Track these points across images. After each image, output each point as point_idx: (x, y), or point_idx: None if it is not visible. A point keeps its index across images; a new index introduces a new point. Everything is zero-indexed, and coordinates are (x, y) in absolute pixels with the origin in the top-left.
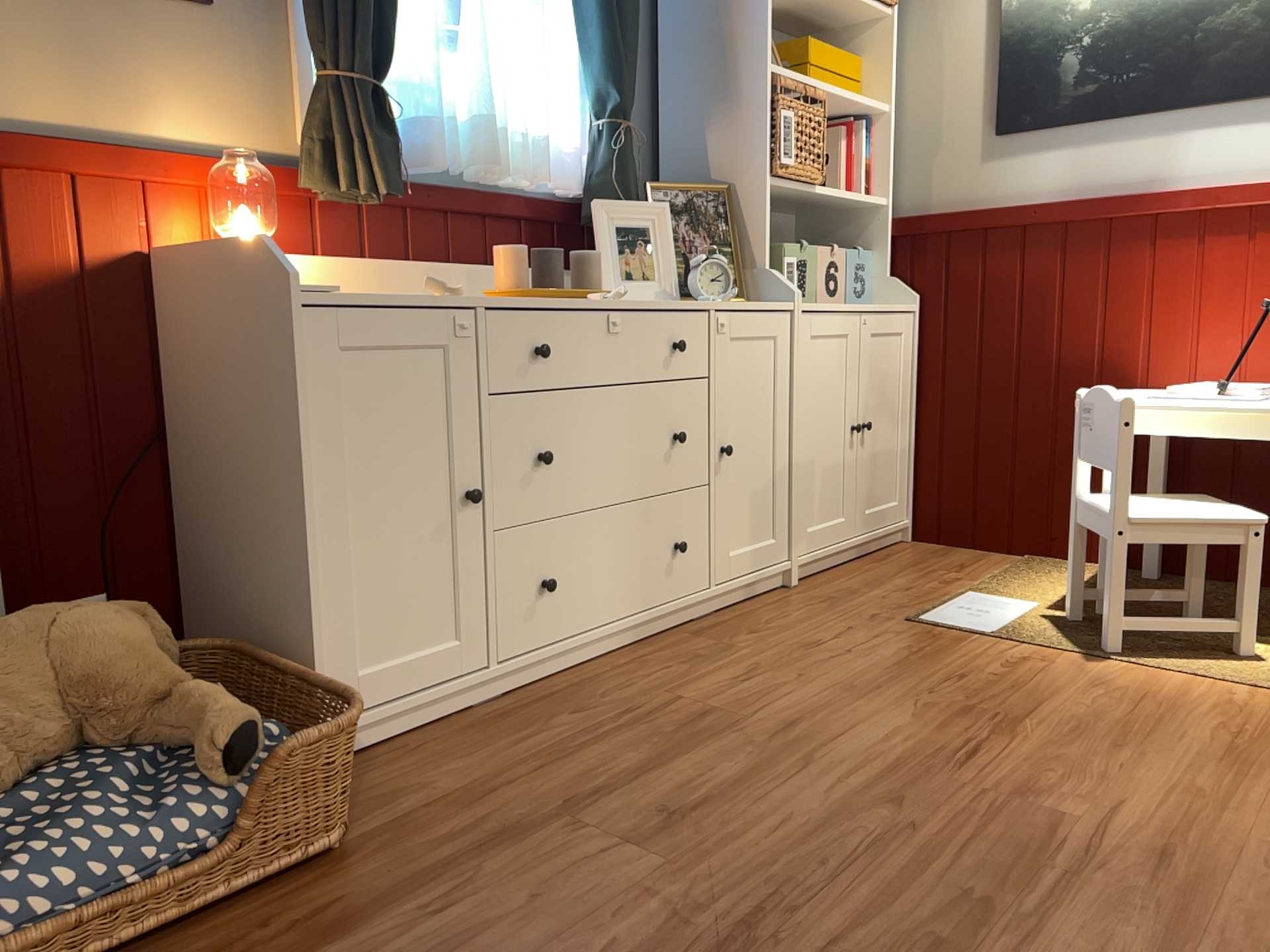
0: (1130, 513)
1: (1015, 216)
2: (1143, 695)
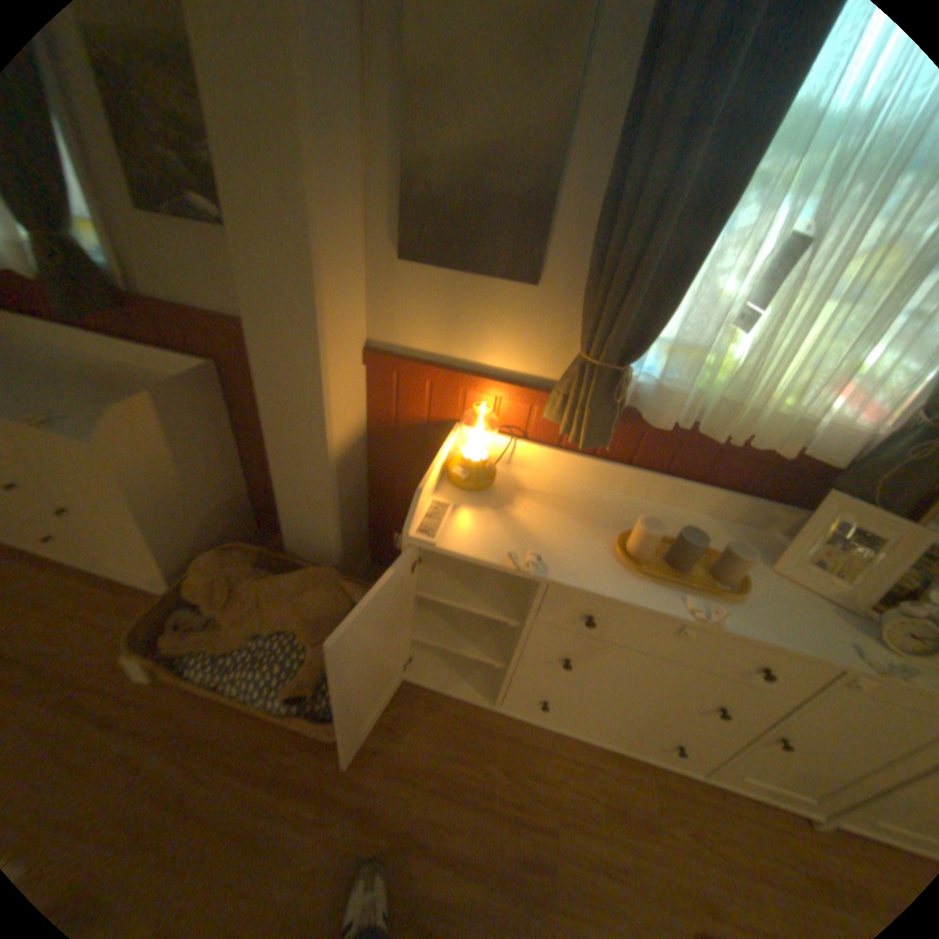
0: None
1: None
2: None
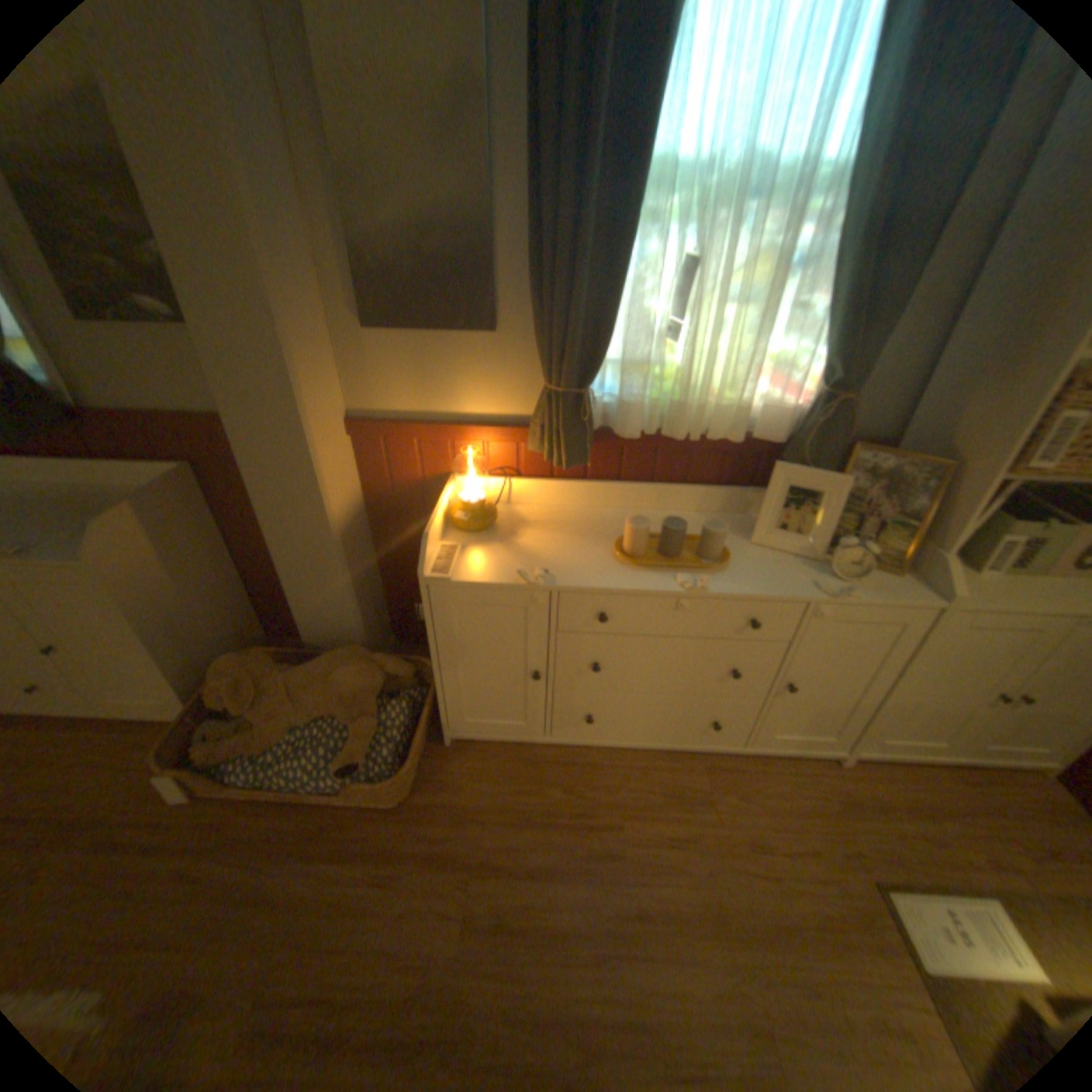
0: None
1: None
2: None
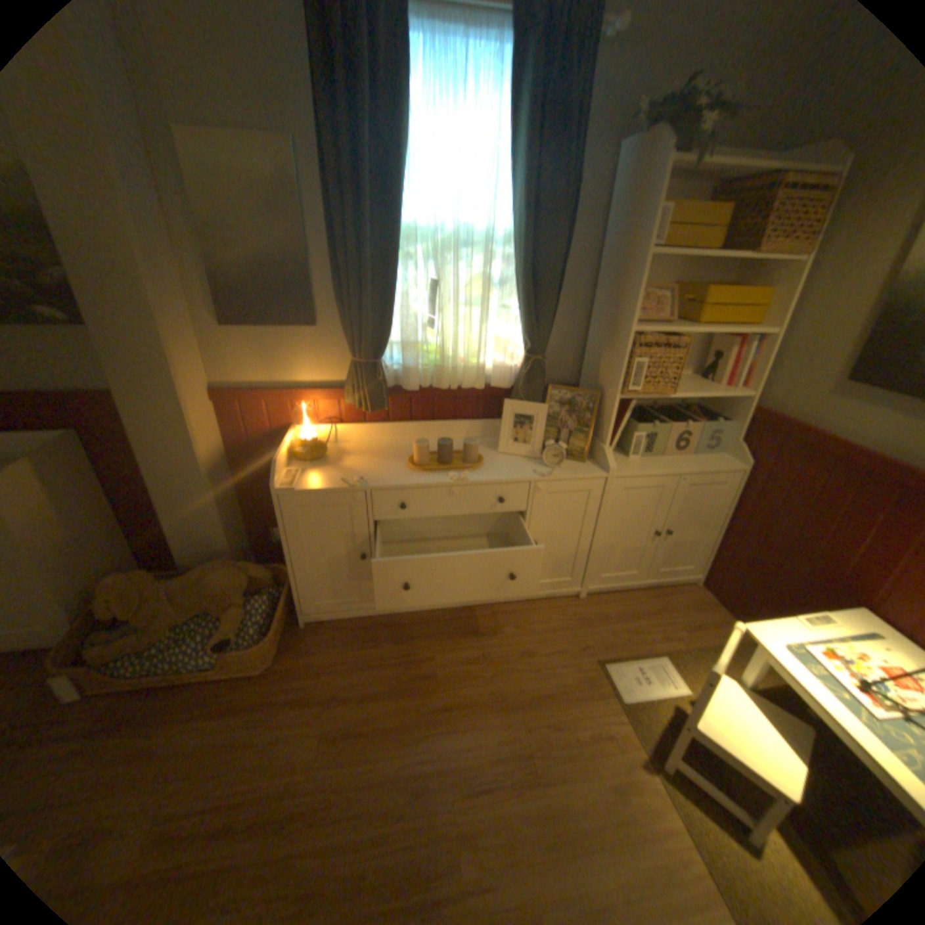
0: (706, 725)
1: (835, 447)
2: (629, 825)
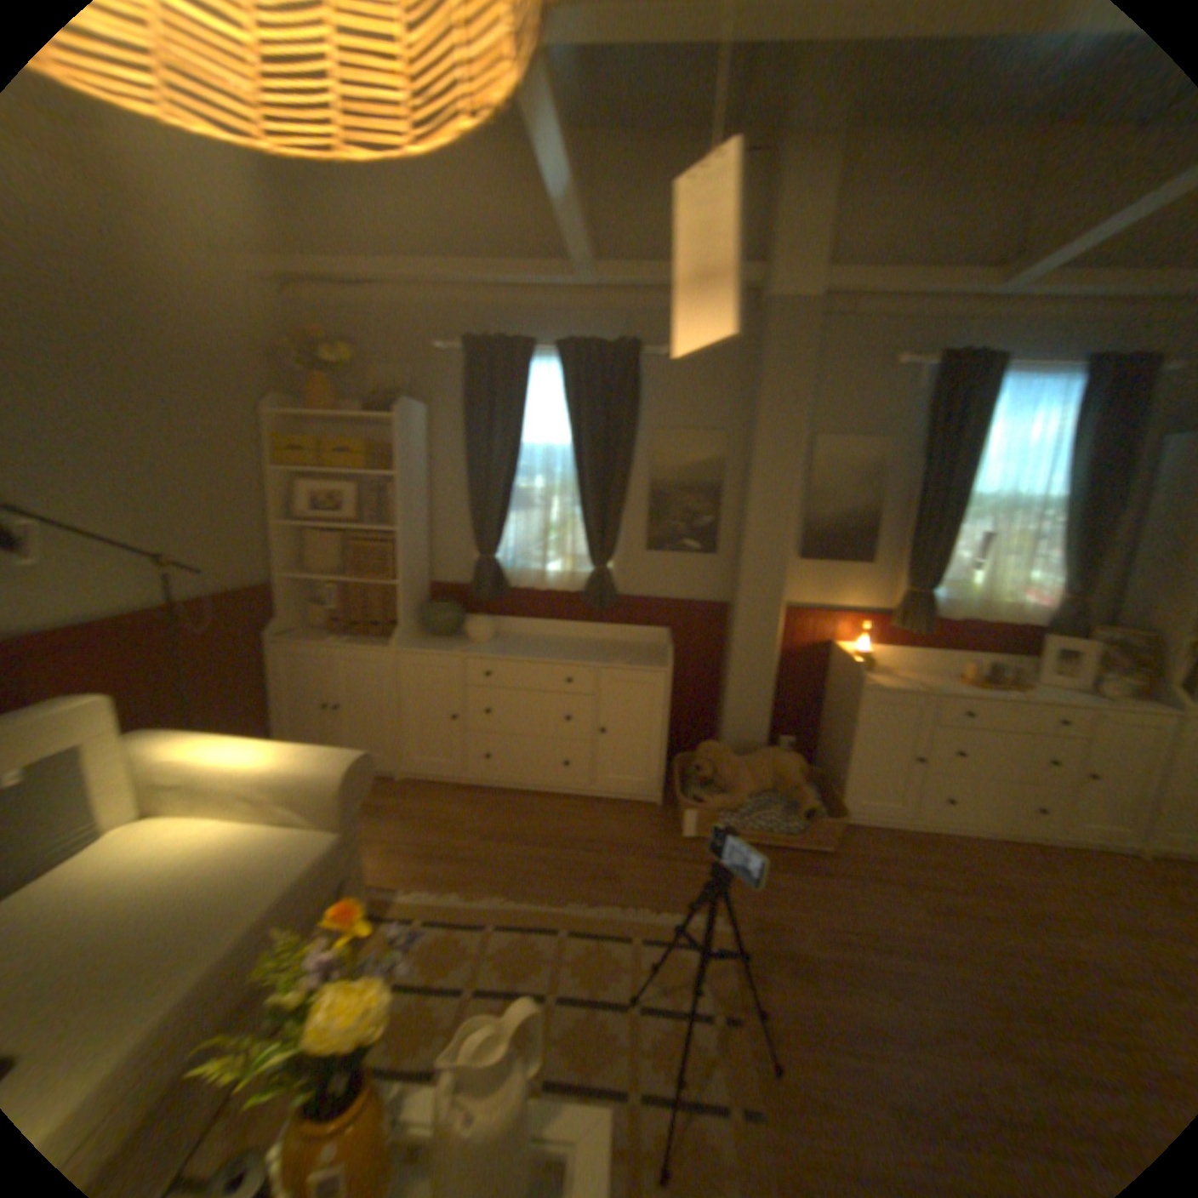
0: None
1: None
2: None
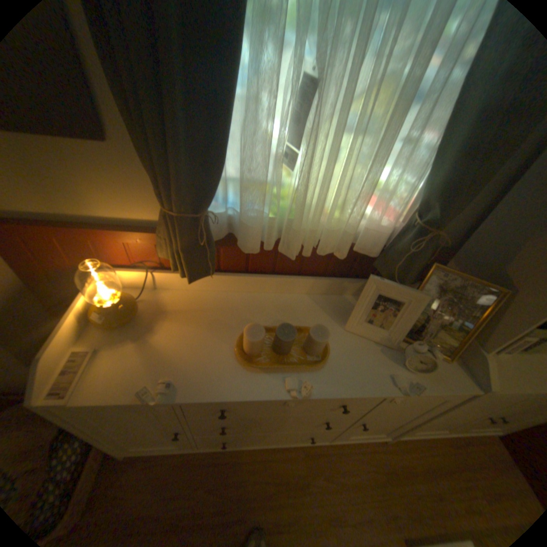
0: None
1: None
2: None
